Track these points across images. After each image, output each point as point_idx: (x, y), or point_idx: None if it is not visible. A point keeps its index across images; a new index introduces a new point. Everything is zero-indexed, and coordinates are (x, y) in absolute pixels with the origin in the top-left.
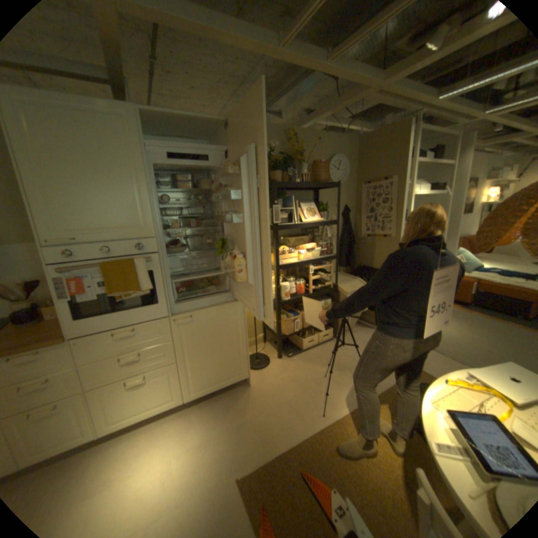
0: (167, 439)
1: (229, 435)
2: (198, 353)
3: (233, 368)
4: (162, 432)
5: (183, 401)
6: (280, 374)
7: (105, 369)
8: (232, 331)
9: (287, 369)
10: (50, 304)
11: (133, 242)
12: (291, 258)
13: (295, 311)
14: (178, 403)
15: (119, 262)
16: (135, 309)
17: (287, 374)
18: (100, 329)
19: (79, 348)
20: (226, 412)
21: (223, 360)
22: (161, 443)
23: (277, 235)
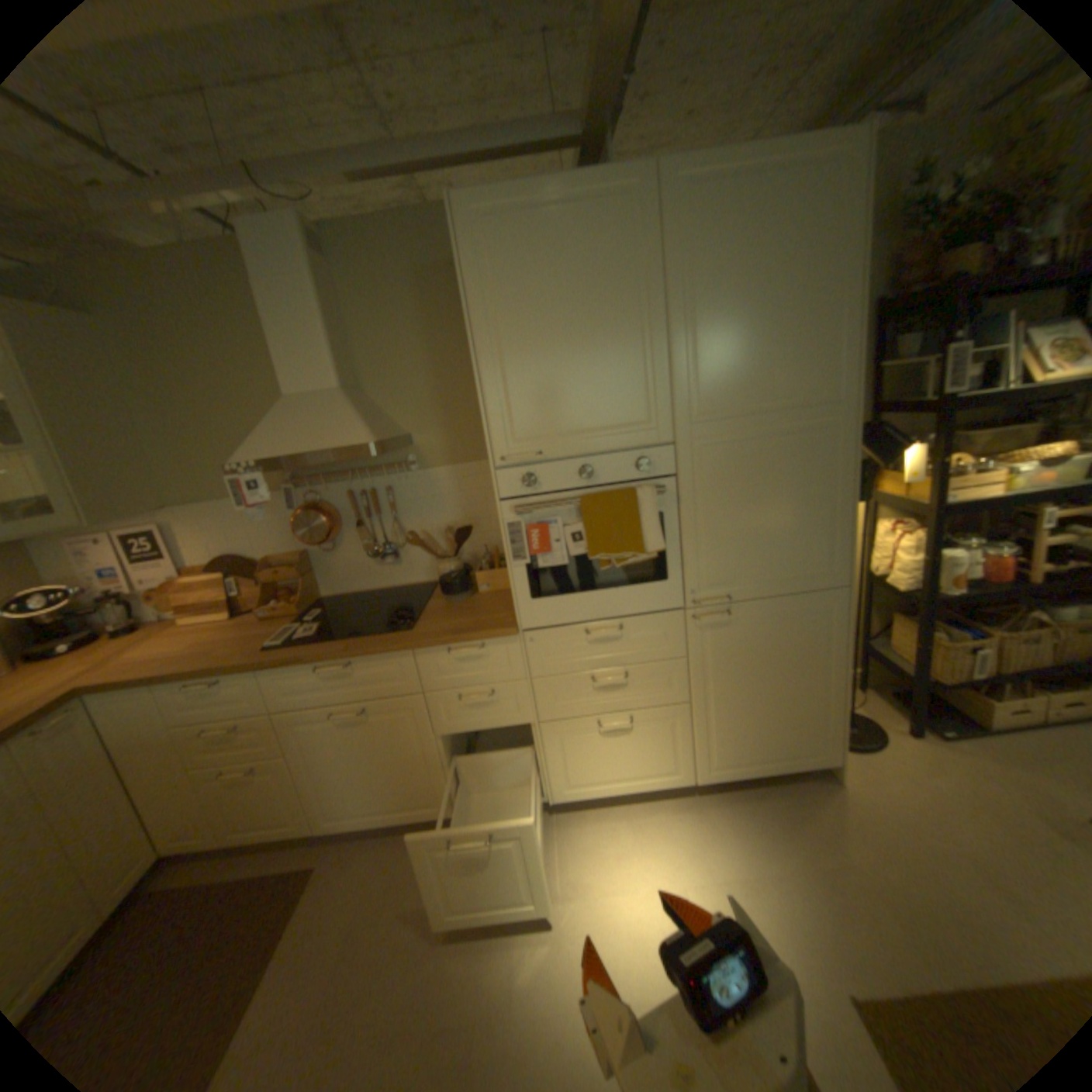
0: (673, 847)
1: (813, 887)
2: (736, 691)
3: (809, 737)
4: (659, 828)
5: (698, 780)
6: (929, 778)
7: (573, 690)
8: (817, 657)
9: (949, 771)
10: (480, 566)
11: (634, 455)
12: (983, 485)
13: (974, 626)
14: (688, 781)
15: (611, 495)
16: (627, 587)
17: (952, 783)
18: (571, 618)
19: (539, 647)
20: (794, 830)
21: (789, 717)
22: (663, 850)
23: (954, 424)
